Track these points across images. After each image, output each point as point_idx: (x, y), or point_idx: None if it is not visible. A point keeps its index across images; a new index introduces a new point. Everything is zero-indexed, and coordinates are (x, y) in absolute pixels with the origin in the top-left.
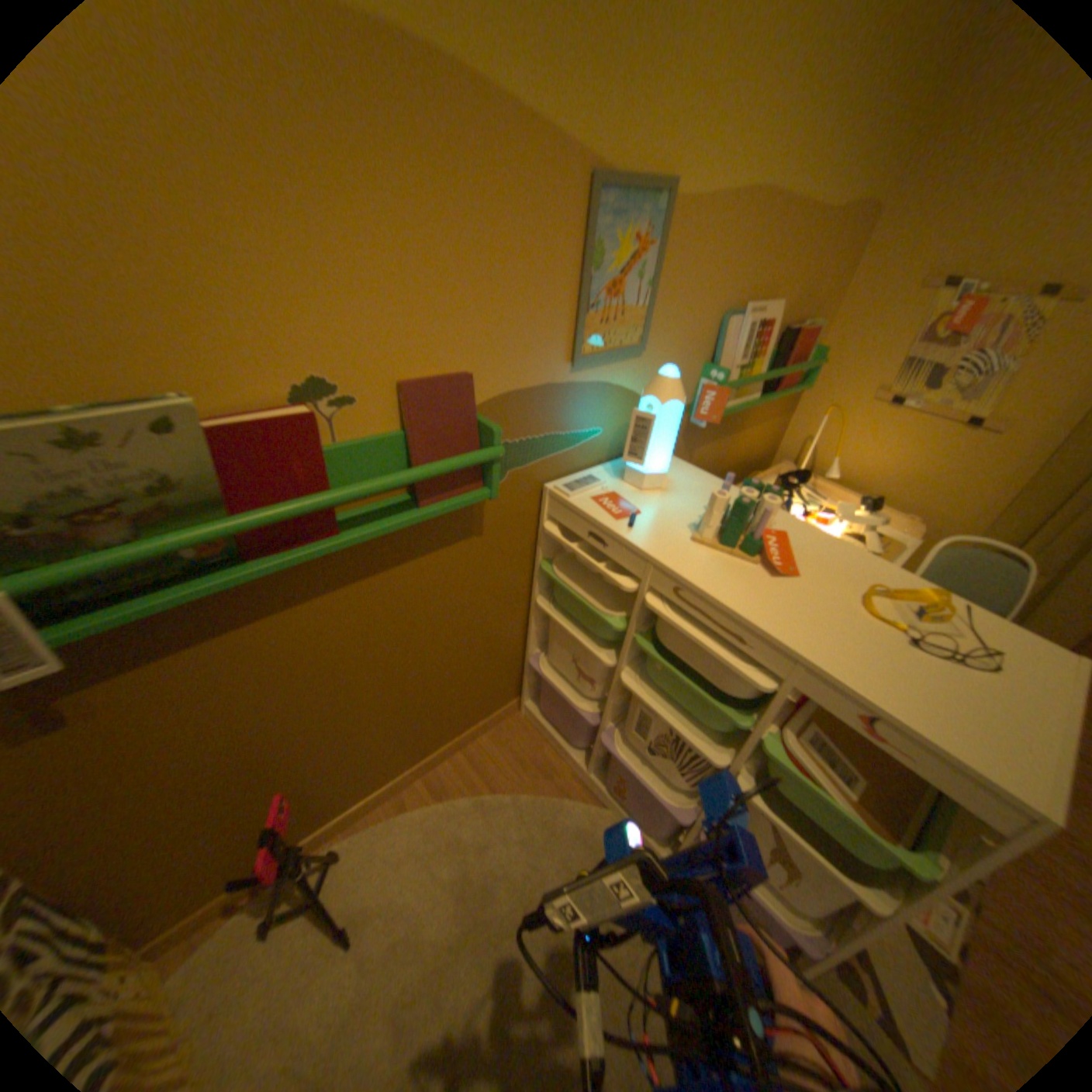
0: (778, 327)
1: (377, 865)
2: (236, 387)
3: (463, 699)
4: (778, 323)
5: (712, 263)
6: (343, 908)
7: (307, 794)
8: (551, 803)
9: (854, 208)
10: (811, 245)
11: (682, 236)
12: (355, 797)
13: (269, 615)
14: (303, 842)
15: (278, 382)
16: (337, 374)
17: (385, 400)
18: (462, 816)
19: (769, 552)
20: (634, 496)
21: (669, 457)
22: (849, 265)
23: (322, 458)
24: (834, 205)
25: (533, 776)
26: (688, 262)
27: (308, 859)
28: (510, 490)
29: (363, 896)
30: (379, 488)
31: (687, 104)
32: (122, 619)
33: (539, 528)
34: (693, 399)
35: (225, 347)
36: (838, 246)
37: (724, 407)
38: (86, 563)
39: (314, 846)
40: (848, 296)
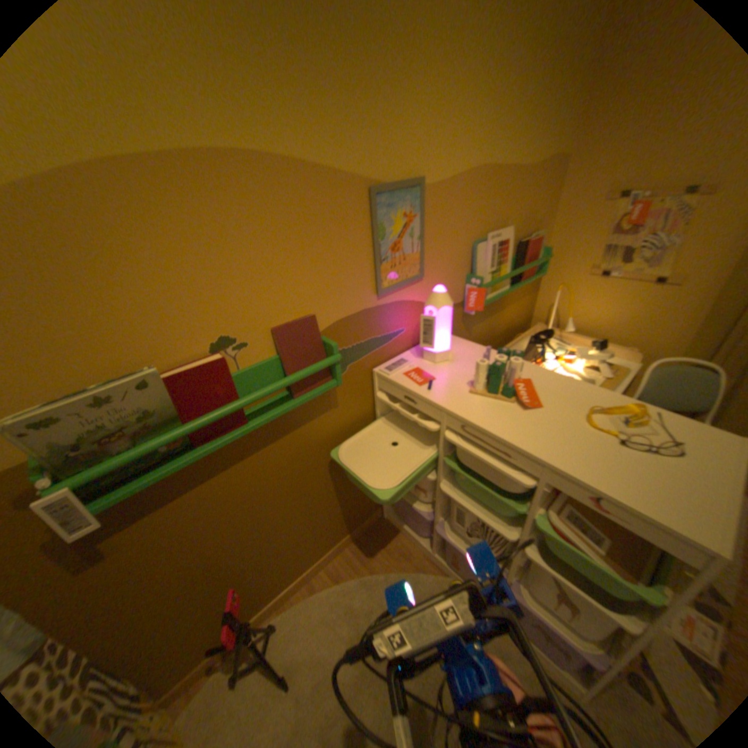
0: (513, 242)
1: (300, 631)
2: (179, 350)
3: (343, 512)
4: (512, 240)
5: (458, 215)
6: (281, 662)
7: (250, 587)
8: (411, 577)
9: (549, 161)
10: (525, 188)
11: (434, 206)
12: (281, 586)
13: (213, 477)
14: (252, 619)
15: (201, 342)
16: (235, 331)
17: (264, 339)
18: (352, 591)
19: (521, 393)
20: (431, 368)
21: (450, 339)
22: (555, 193)
23: (231, 380)
24: (535, 162)
25: (397, 559)
26: (442, 219)
27: (256, 631)
28: (351, 376)
29: (293, 653)
30: (267, 392)
31: (421, 135)
32: (128, 493)
33: (375, 395)
34: (464, 297)
35: (170, 330)
36: (544, 185)
37: (485, 298)
38: (106, 465)
39: (259, 621)
40: (559, 212)
